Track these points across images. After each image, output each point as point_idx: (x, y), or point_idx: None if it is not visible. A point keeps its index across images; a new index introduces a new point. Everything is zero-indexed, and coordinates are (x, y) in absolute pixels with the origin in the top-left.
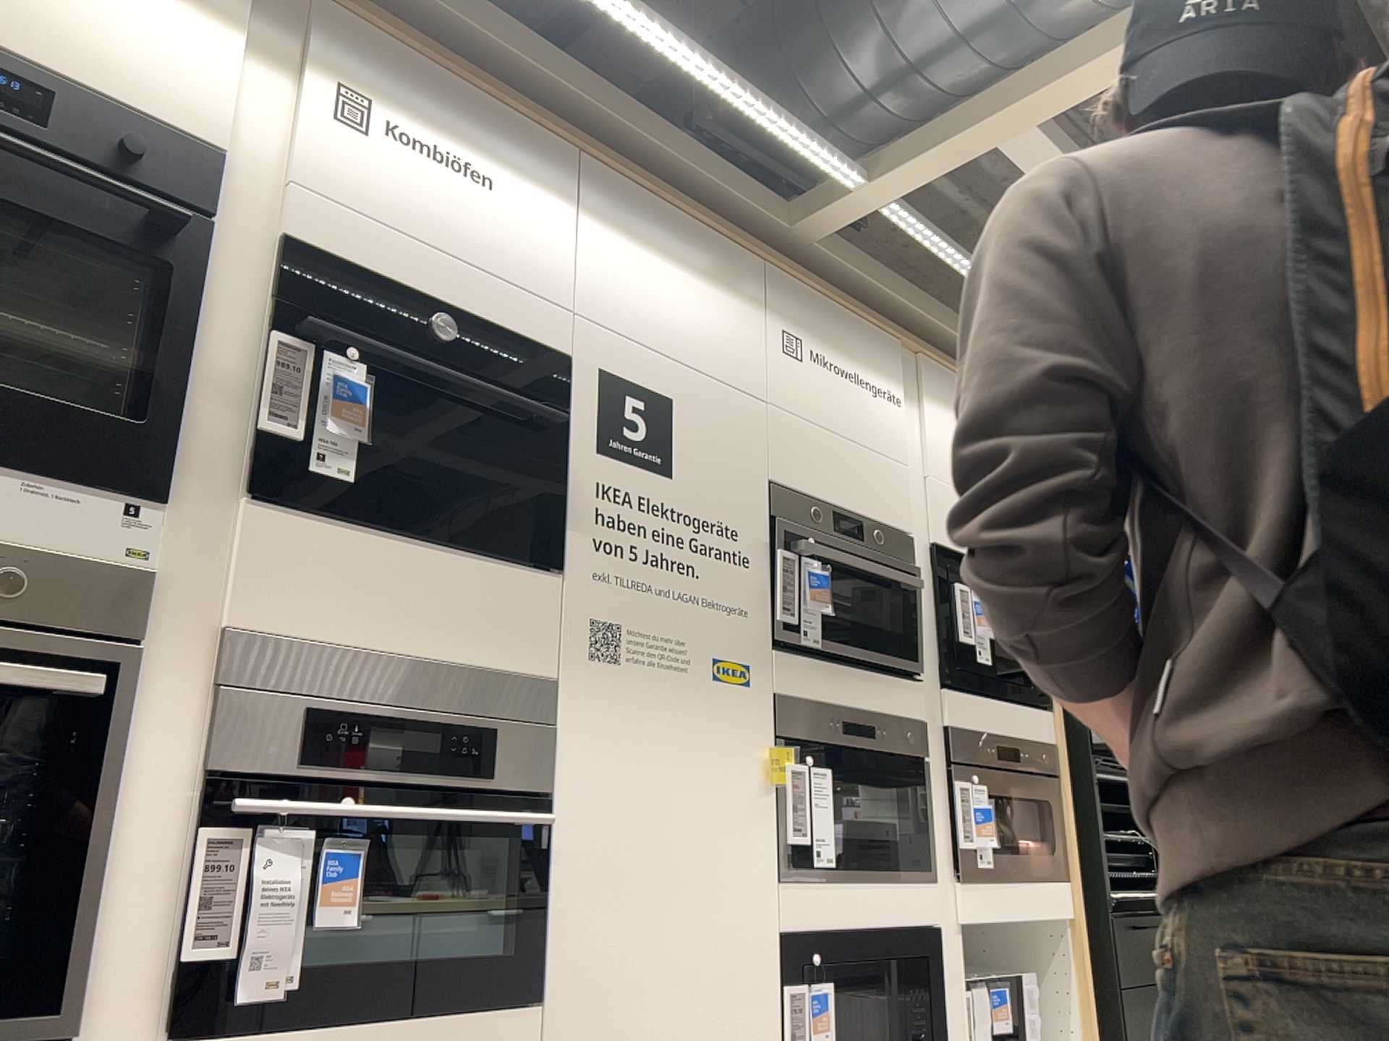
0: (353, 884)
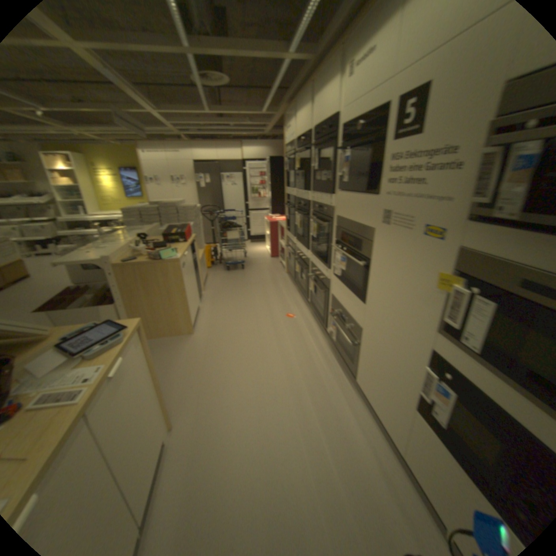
0: (343, 266)
